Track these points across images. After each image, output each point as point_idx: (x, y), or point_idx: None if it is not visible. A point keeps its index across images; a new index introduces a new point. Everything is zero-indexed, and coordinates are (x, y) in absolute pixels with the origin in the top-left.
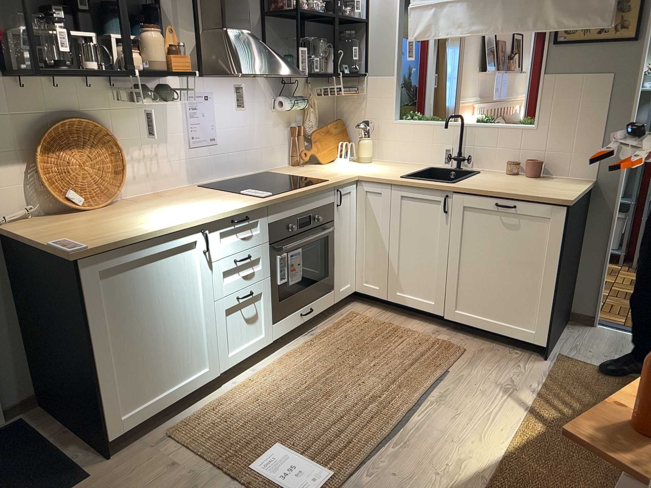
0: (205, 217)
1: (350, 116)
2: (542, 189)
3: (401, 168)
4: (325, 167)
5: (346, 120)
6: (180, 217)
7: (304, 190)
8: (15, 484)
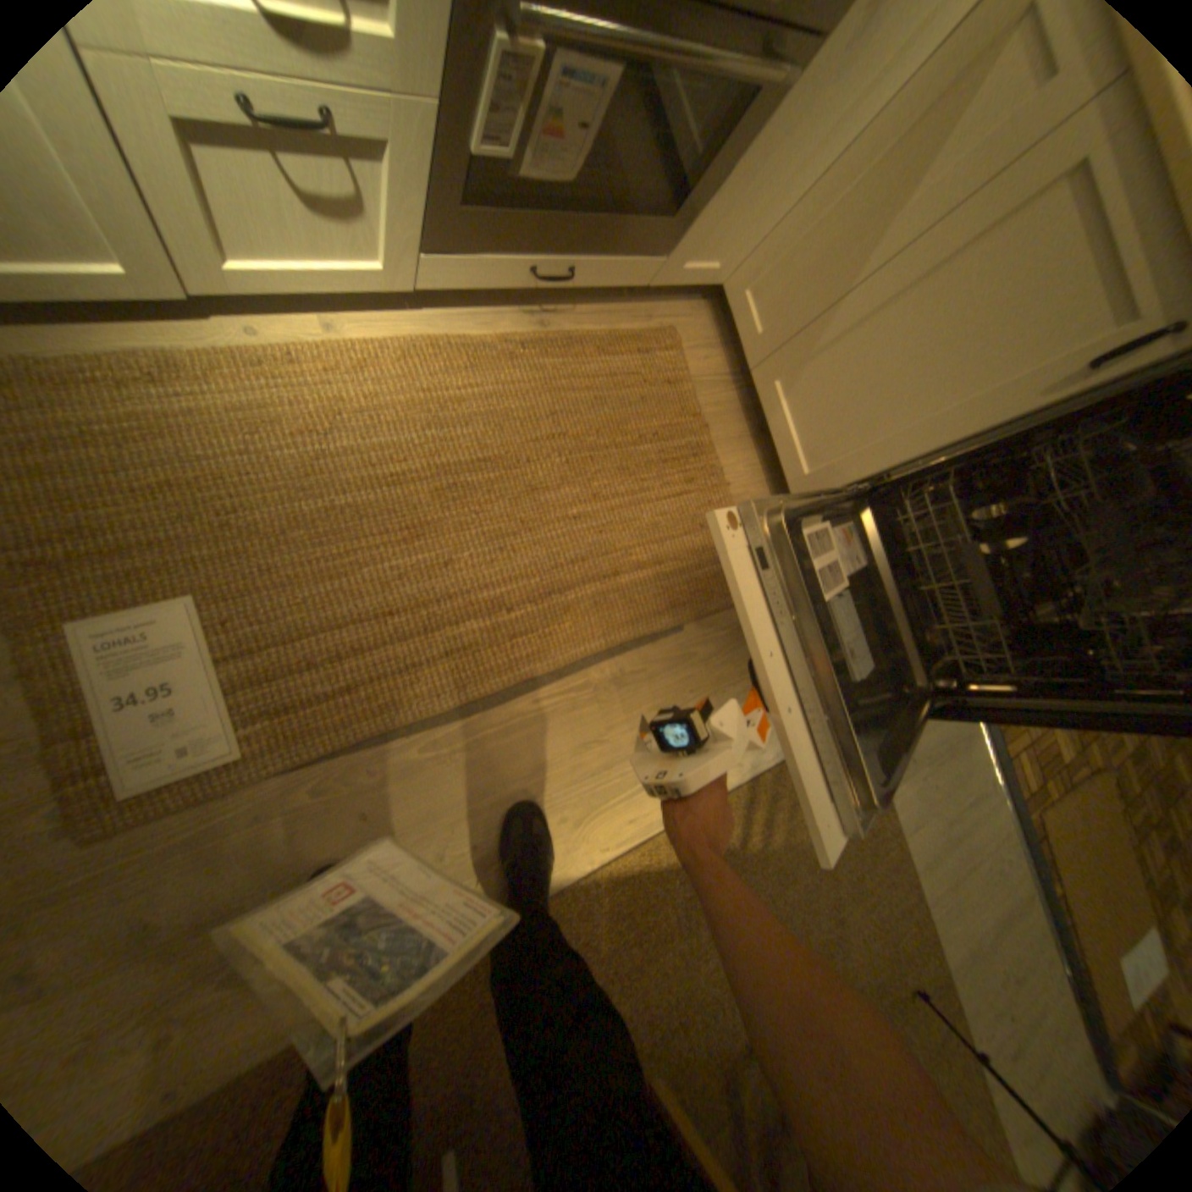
0: None
1: None
2: None
3: None
4: None
5: None
6: None
7: None
8: None
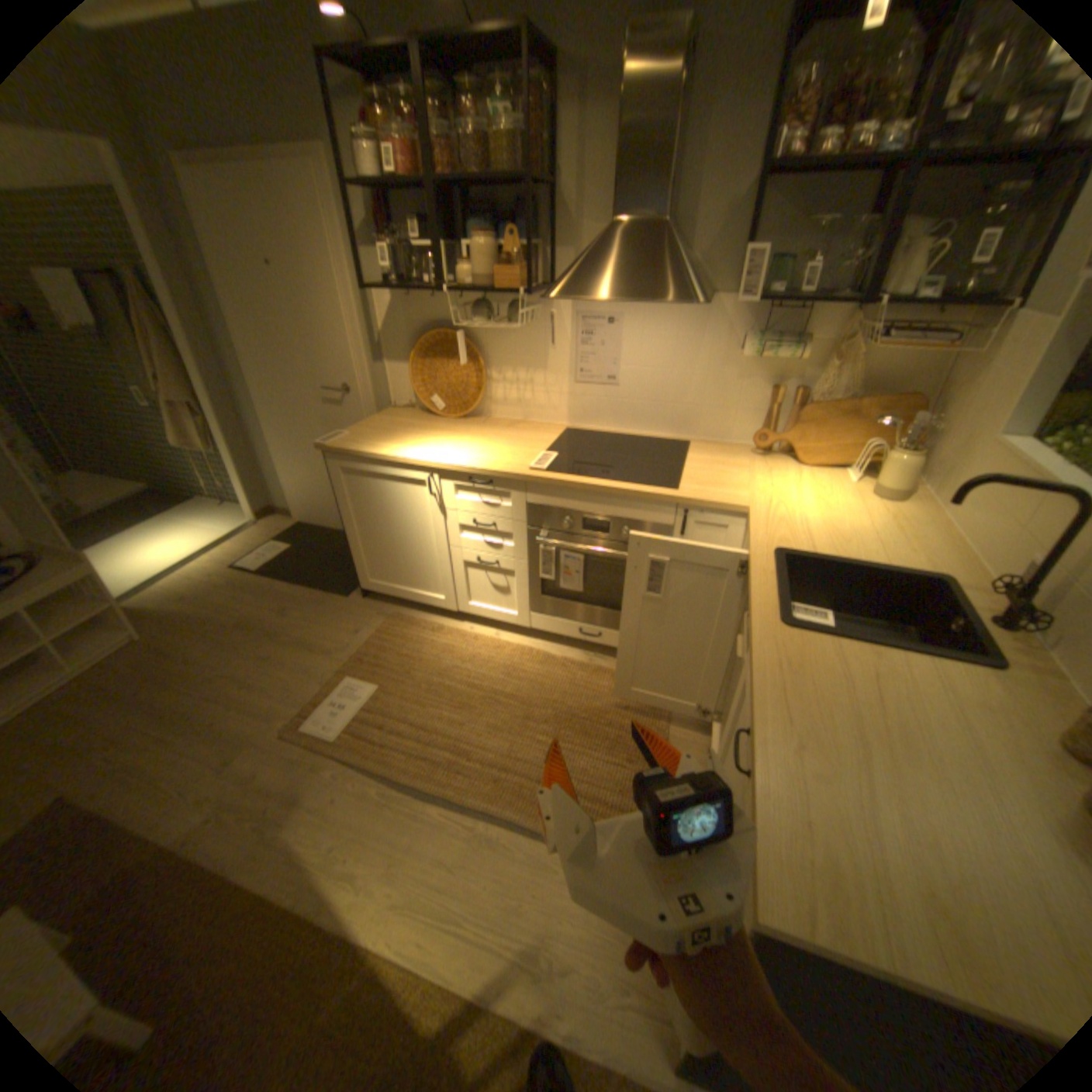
0: (432, 461)
1: (956, 394)
2: (892, 831)
3: (876, 542)
4: (781, 471)
5: (948, 400)
6: (427, 452)
7: (593, 485)
8: (341, 571)
